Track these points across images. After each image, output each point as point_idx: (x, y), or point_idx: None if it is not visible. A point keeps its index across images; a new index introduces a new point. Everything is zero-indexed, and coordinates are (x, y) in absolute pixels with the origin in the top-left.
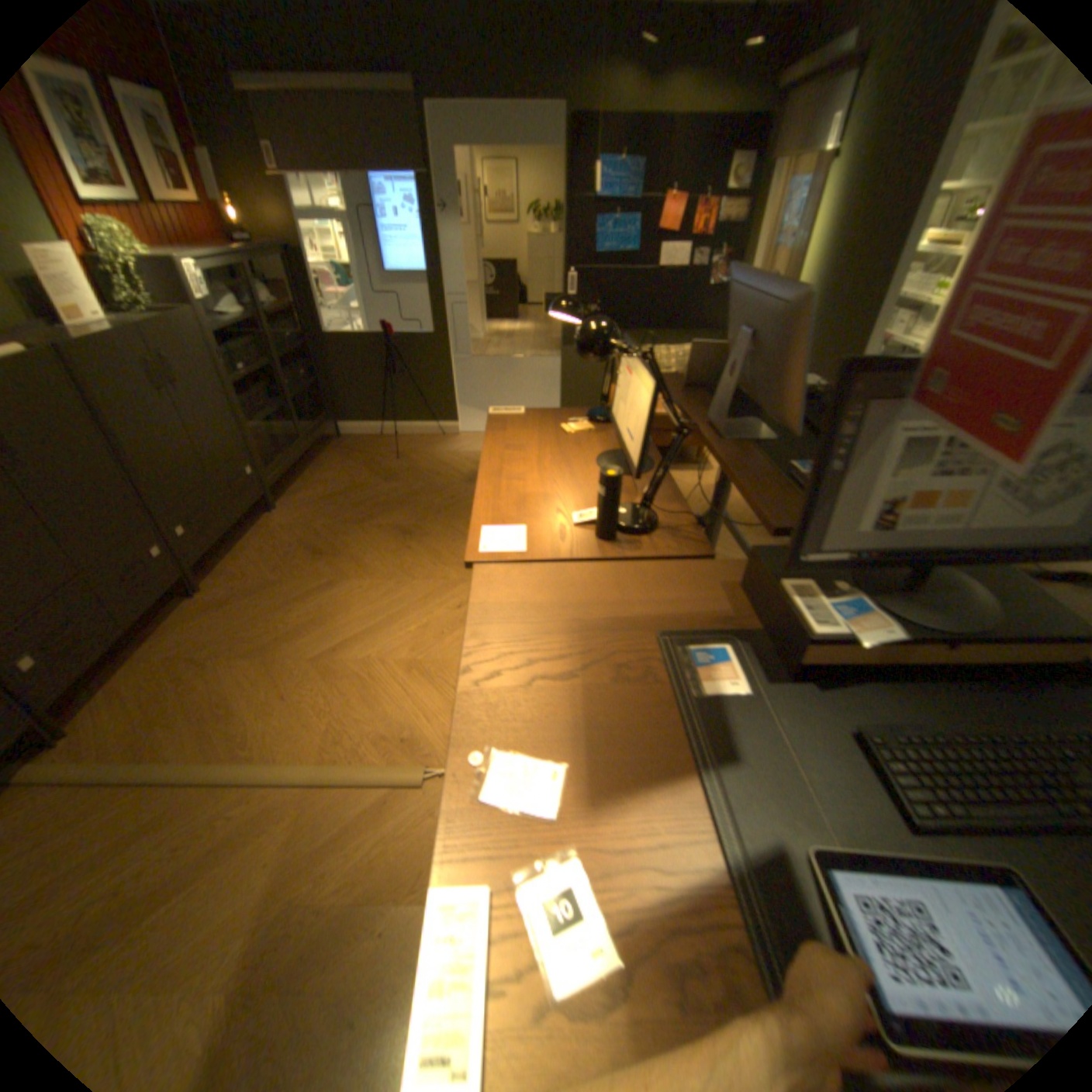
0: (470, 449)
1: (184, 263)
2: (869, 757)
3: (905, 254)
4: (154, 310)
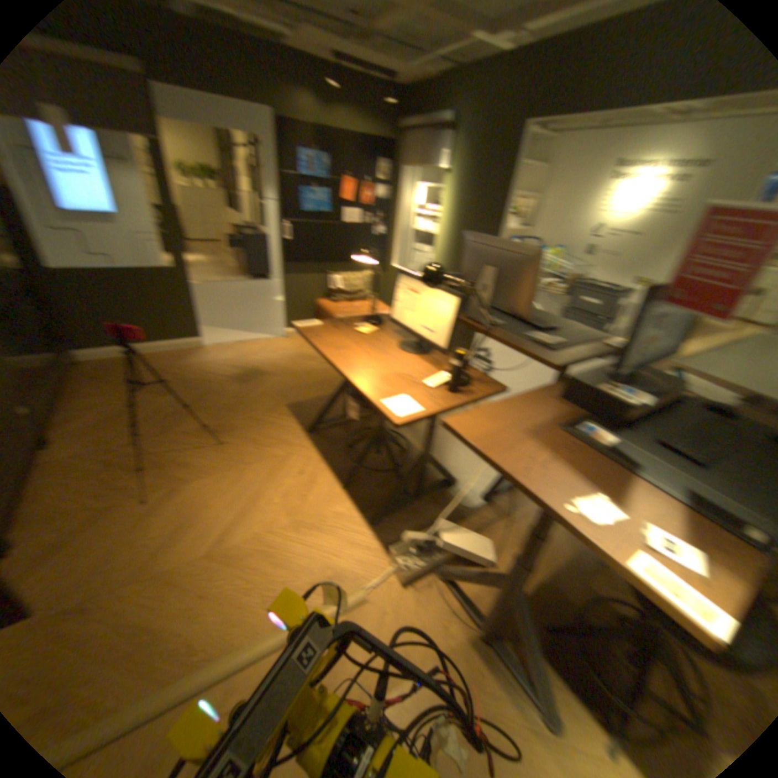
0: (225, 358)
1: None
2: (668, 450)
3: (504, 229)
4: None
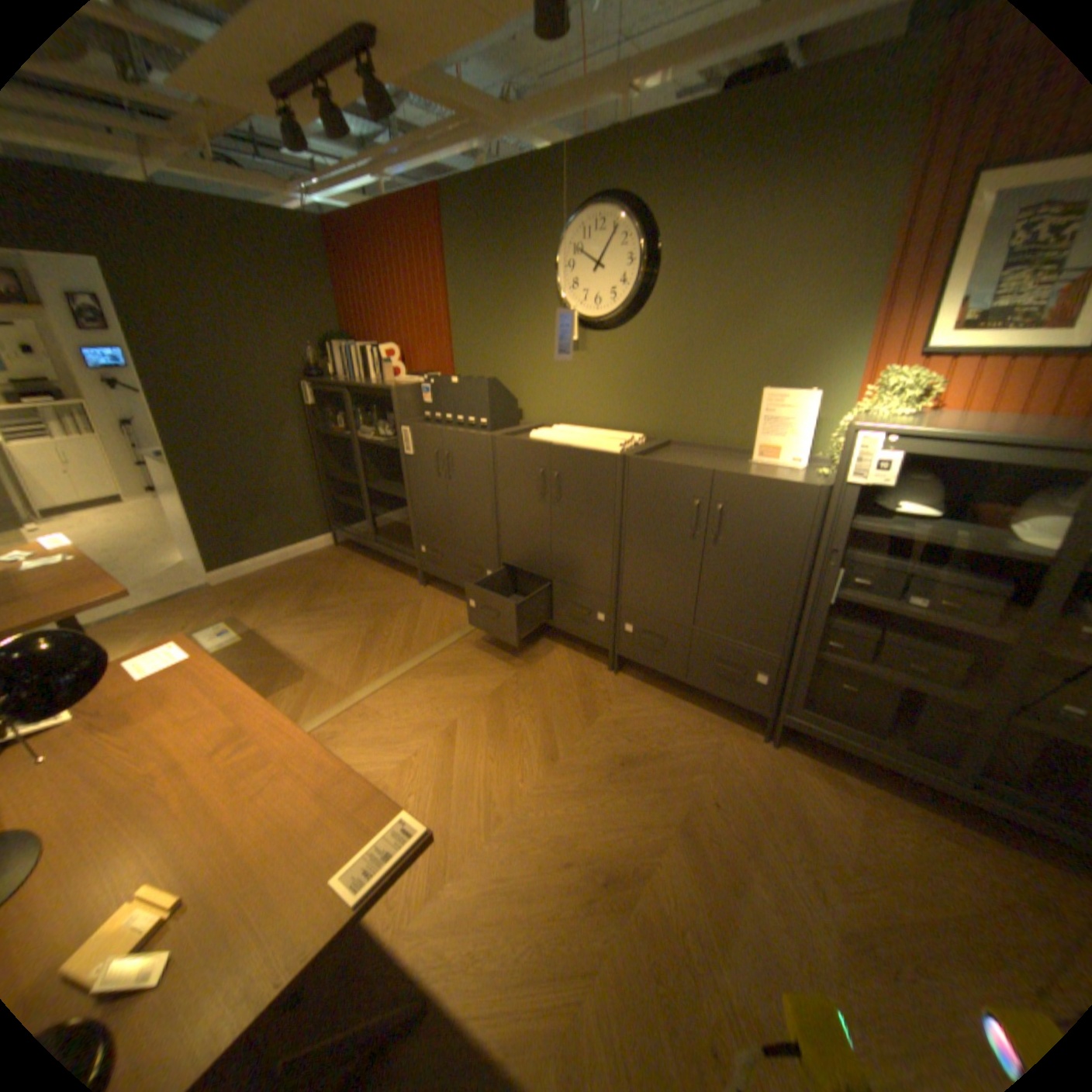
0: None
1: (860, 435)
2: None
3: None
4: (832, 477)
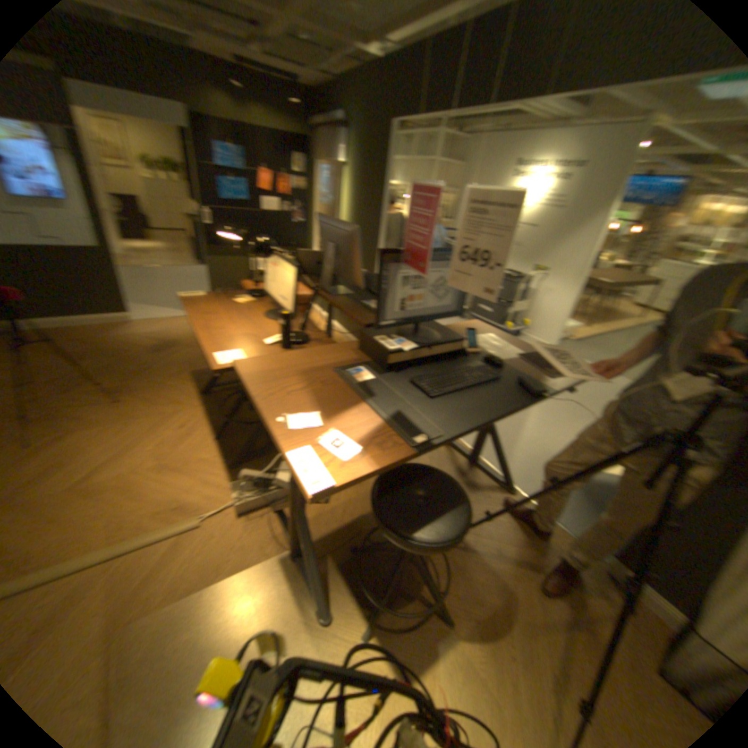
0: (140, 331)
1: None
2: (411, 386)
3: (380, 214)
4: None
